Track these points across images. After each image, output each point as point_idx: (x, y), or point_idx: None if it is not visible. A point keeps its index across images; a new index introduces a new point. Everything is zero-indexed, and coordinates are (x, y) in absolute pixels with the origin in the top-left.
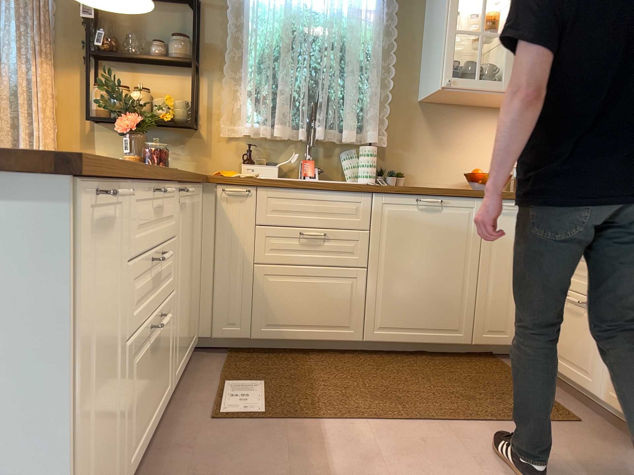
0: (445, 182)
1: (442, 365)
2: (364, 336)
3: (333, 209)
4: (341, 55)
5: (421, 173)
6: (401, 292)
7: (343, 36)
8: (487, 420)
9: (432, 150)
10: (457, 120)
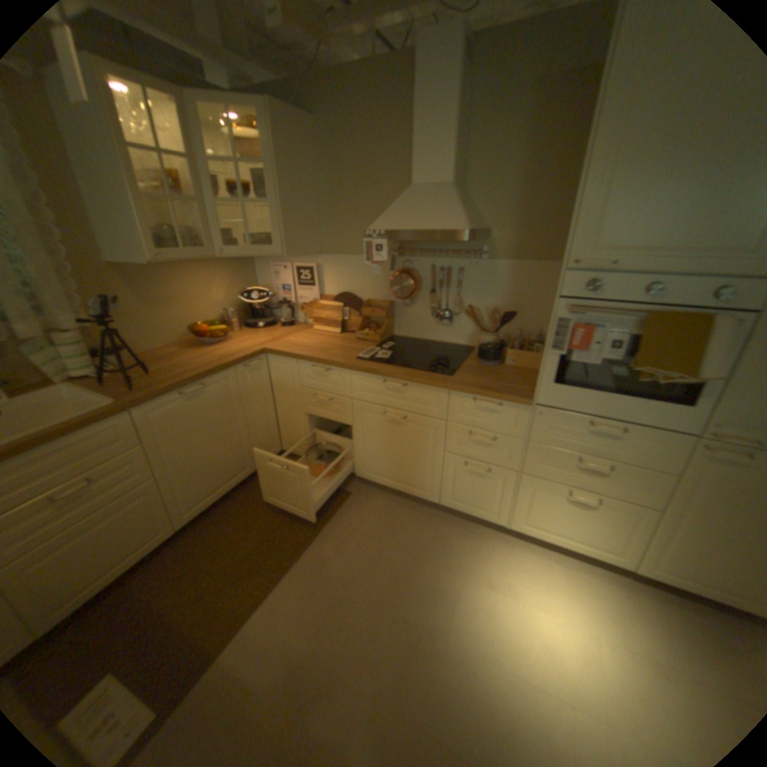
0: (166, 339)
1: (245, 501)
2: (172, 528)
3: (83, 451)
4: None
5: (137, 339)
6: (192, 475)
7: None
8: (313, 536)
9: (140, 313)
10: (154, 277)
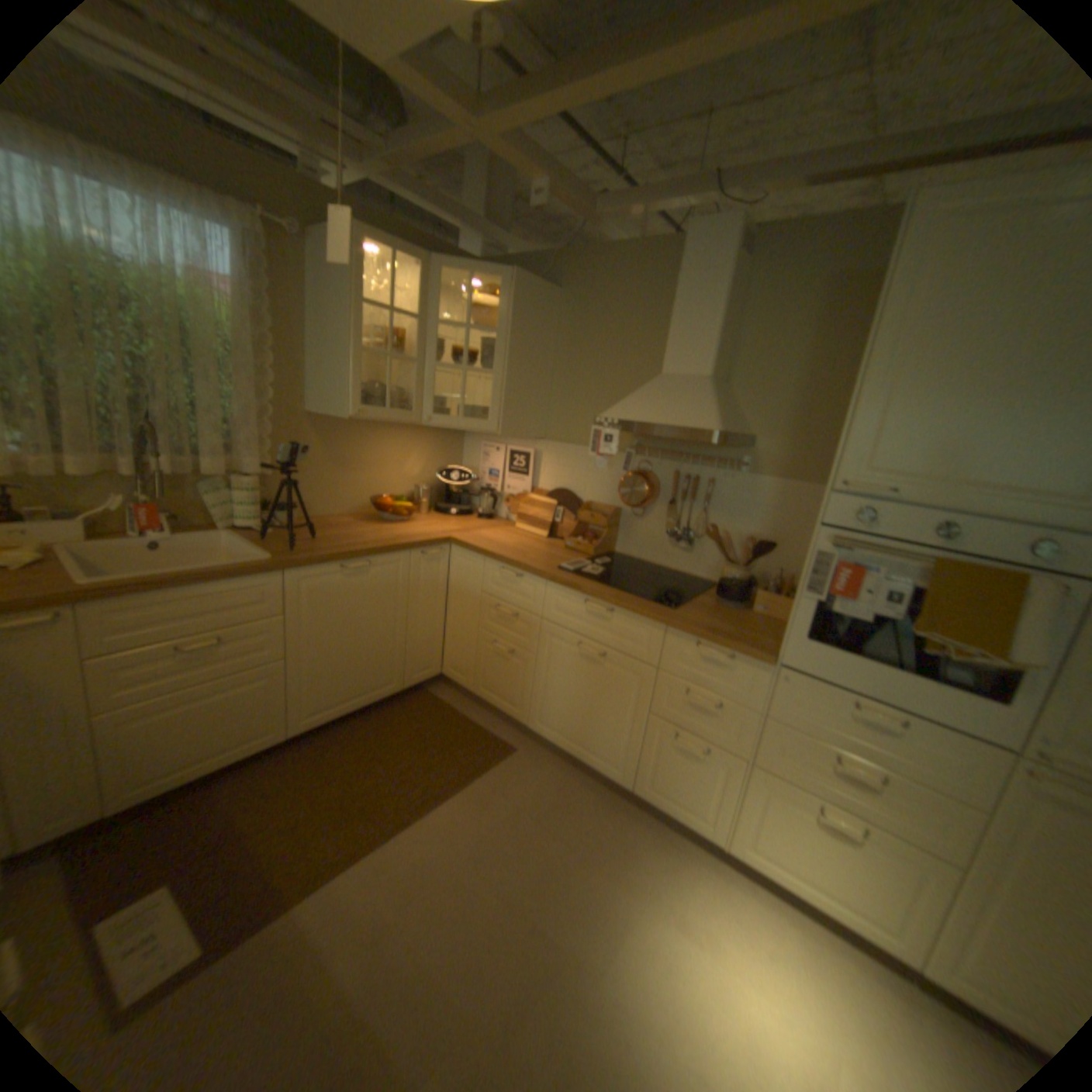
0: (344, 508)
1: (381, 727)
2: (288, 734)
3: (228, 606)
4: (178, 343)
5: (315, 501)
6: (329, 671)
7: (178, 314)
8: (454, 791)
9: (326, 473)
10: (352, 437)
